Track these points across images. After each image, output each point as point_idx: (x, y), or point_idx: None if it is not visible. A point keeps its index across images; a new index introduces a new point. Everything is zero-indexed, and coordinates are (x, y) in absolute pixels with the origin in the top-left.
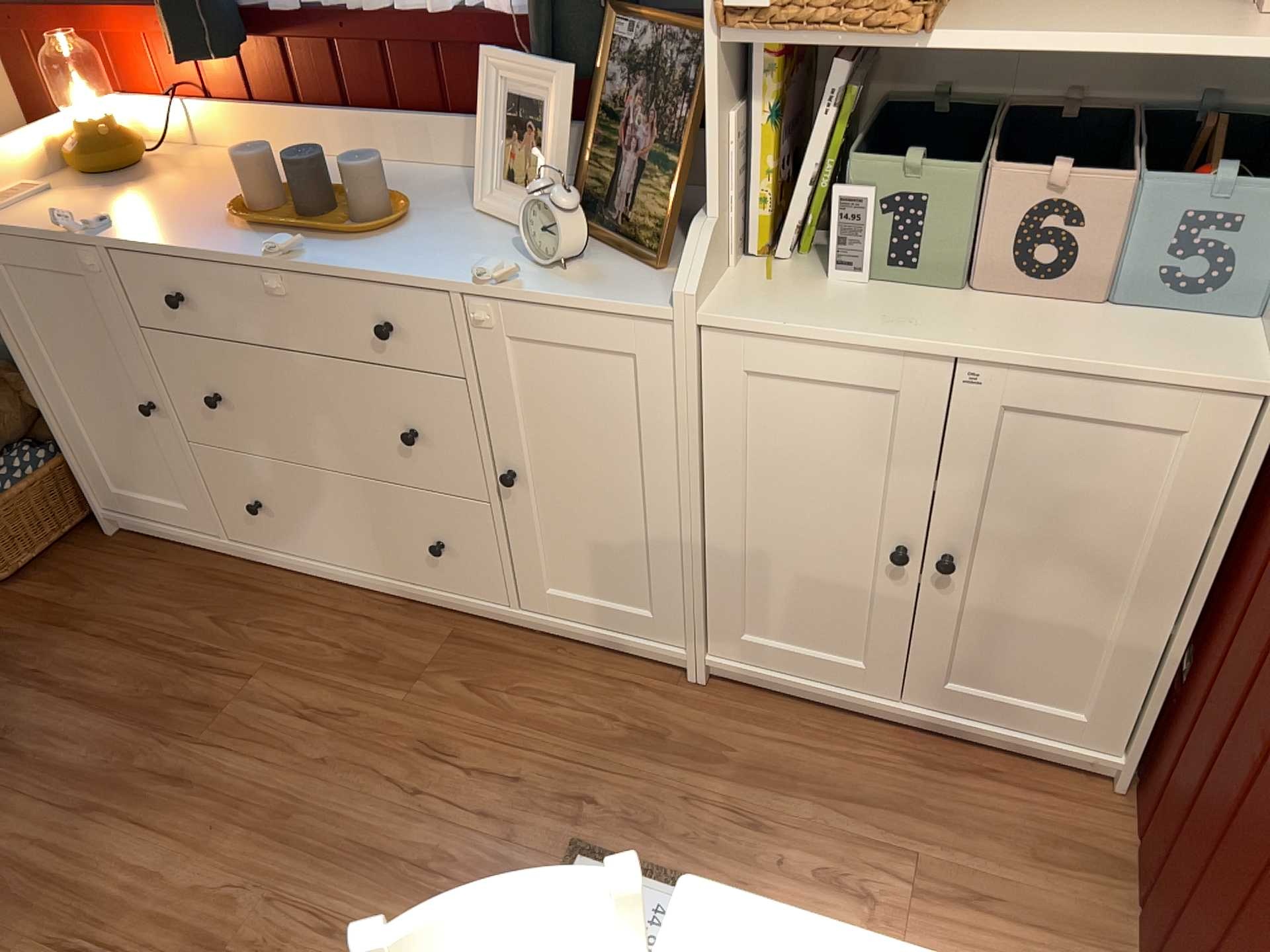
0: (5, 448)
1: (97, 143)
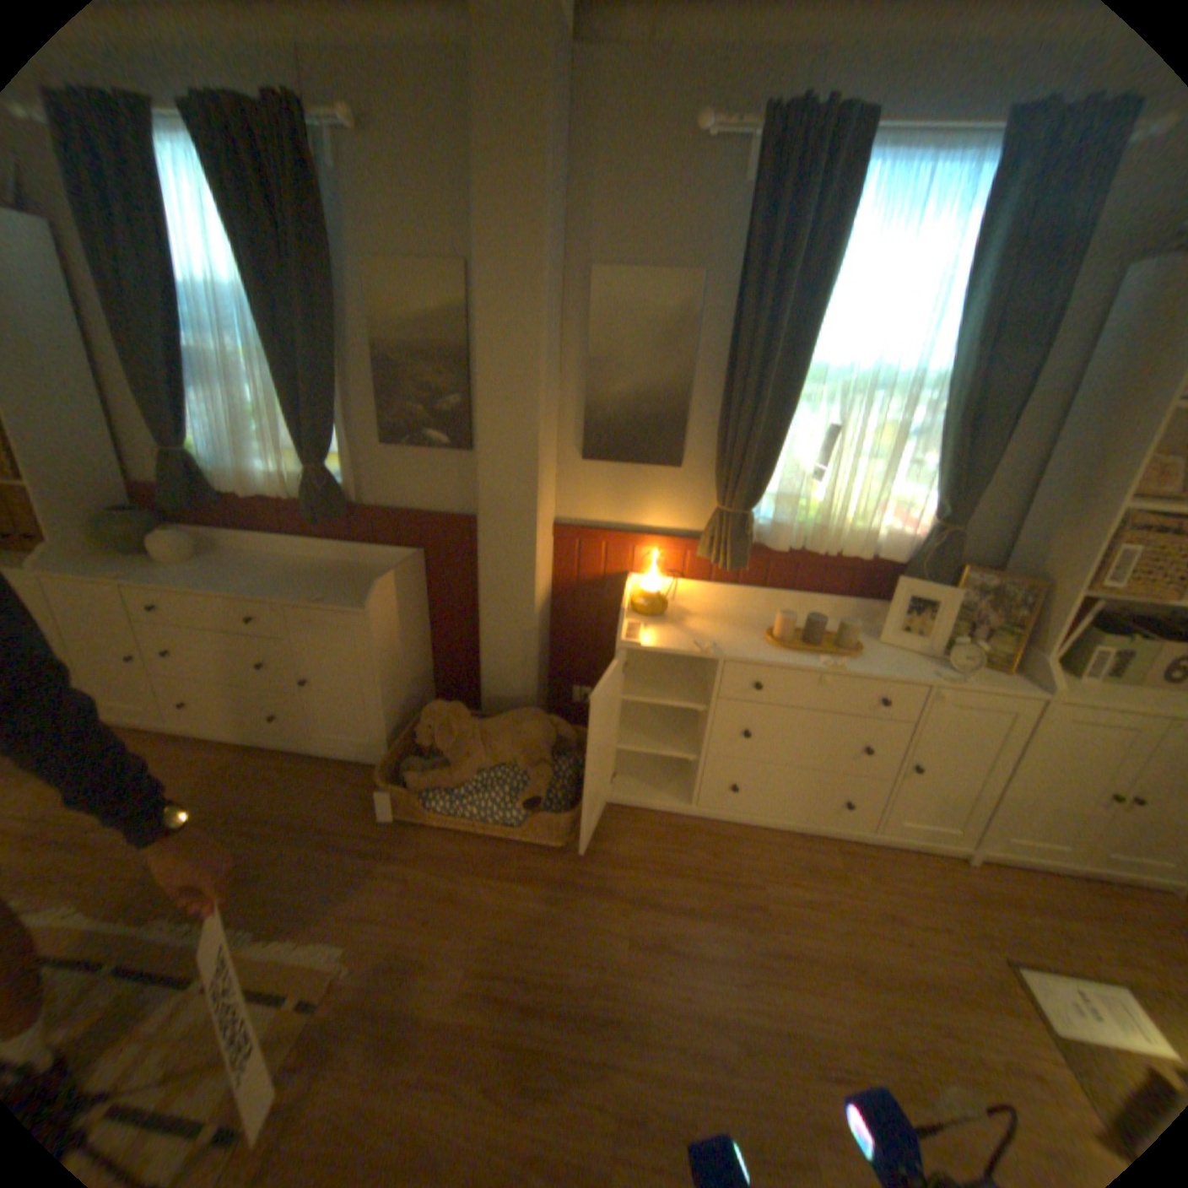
0: (549, 761)
1: (648, 596)
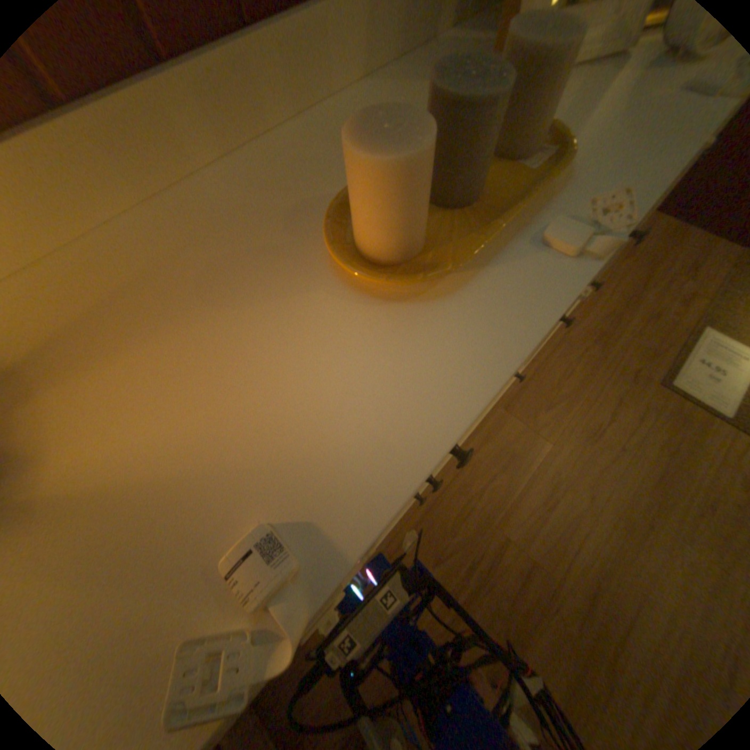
0: None
1: None
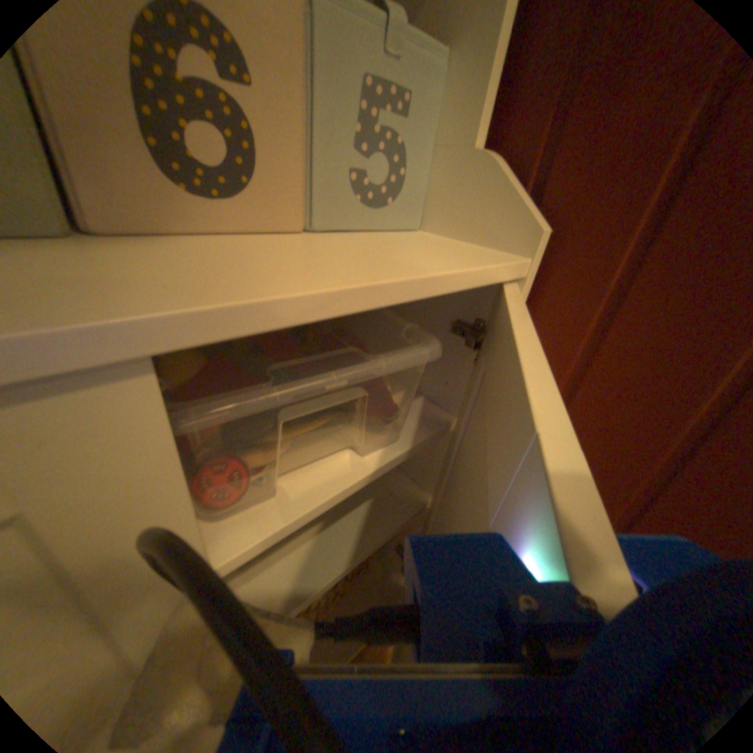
0: None
1: None
